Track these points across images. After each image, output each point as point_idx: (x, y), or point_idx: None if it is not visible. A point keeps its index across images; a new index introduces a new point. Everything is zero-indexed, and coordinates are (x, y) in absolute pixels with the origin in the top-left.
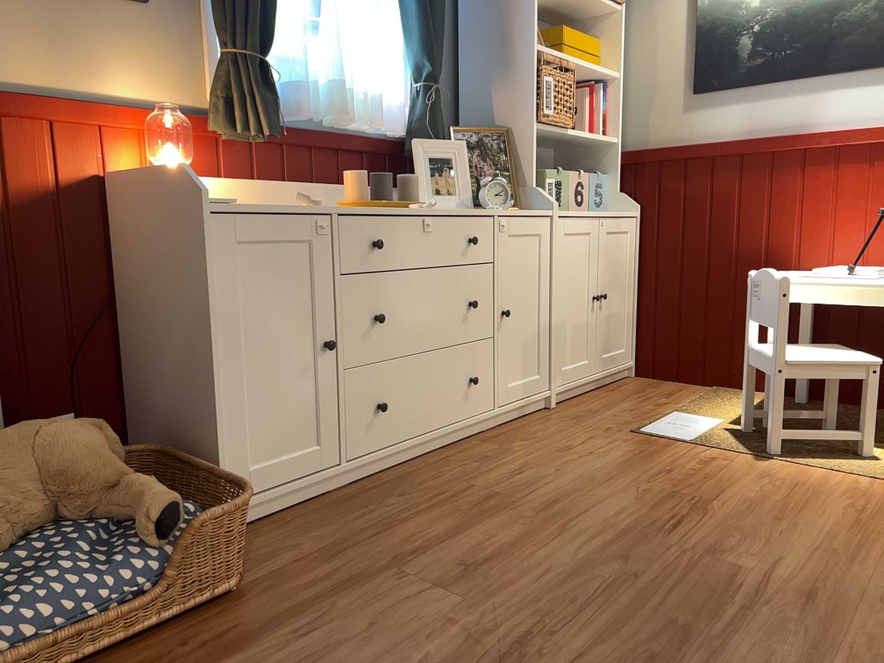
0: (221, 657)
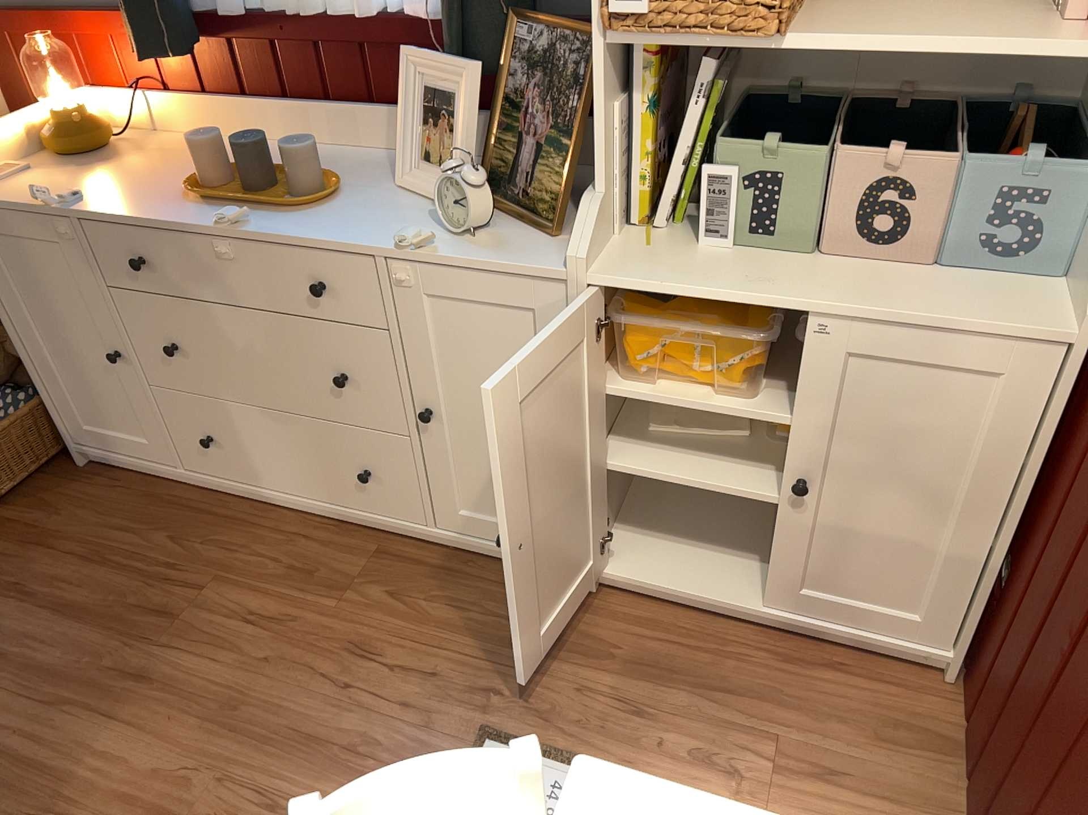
0: None
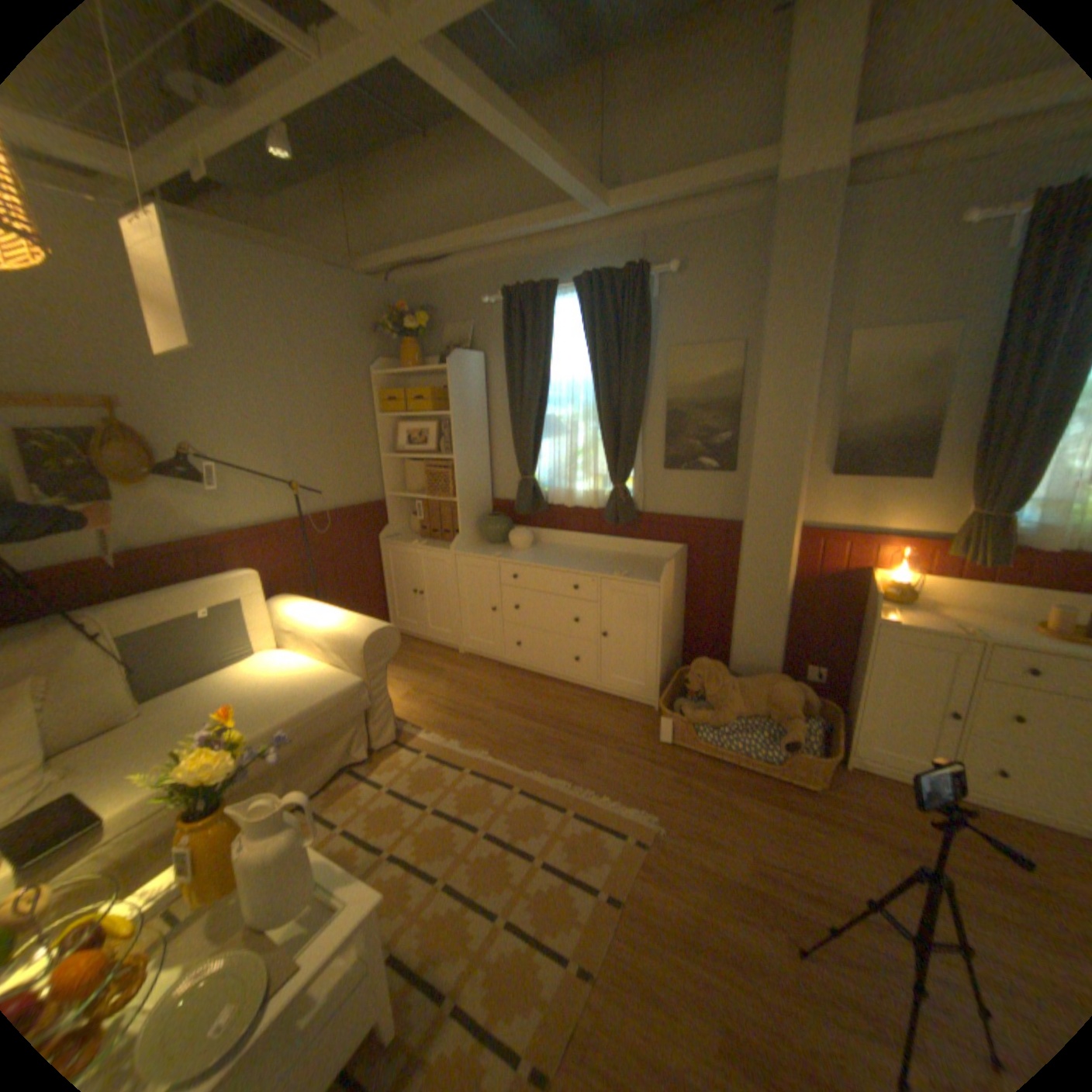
0: (786, 808)
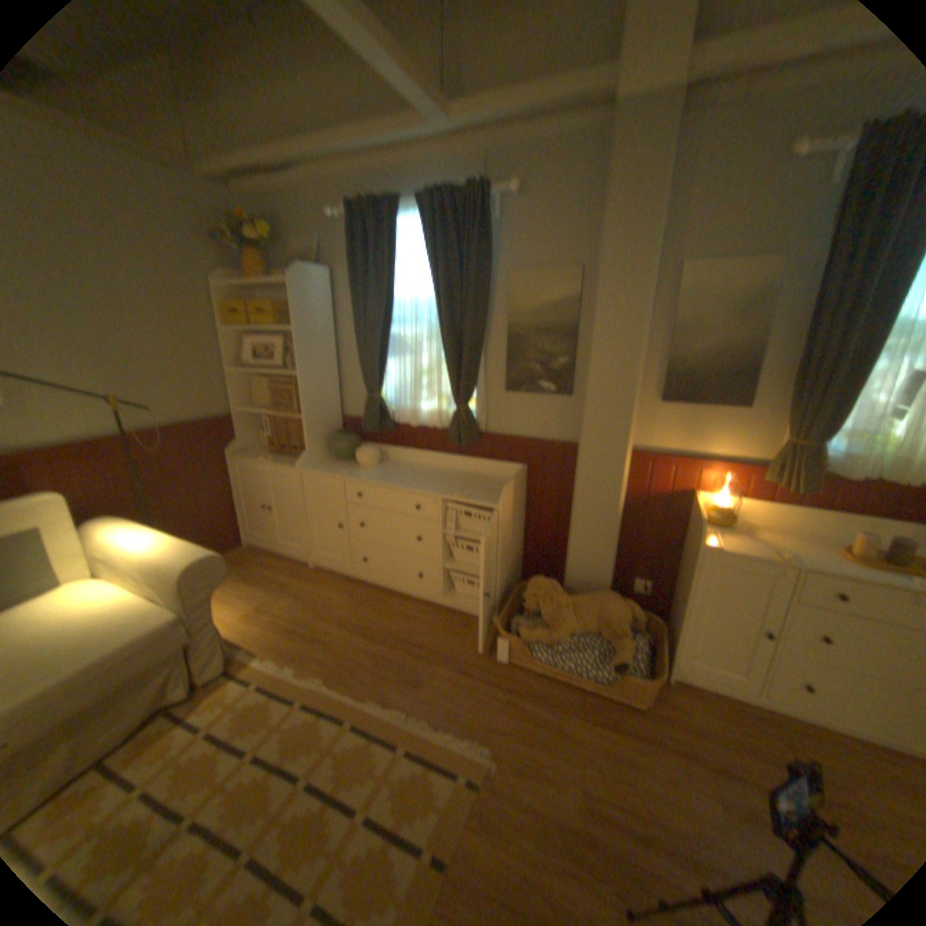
0: (615, 730)
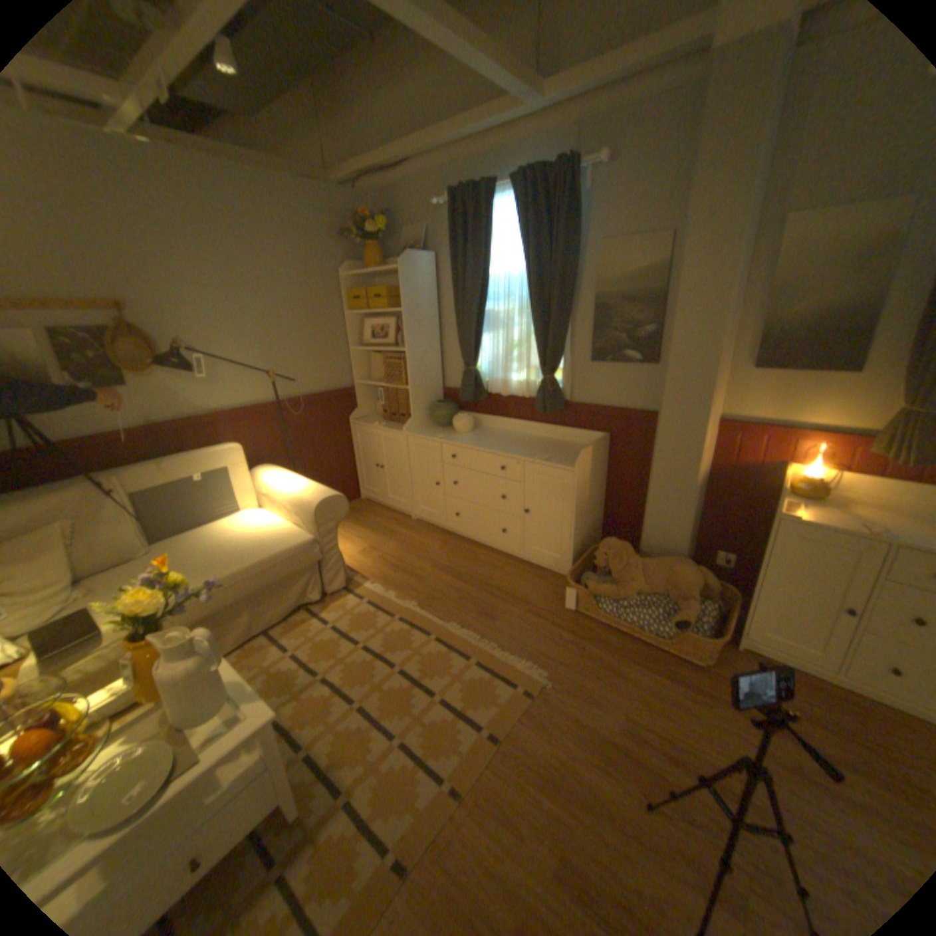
0: (668, 678)
